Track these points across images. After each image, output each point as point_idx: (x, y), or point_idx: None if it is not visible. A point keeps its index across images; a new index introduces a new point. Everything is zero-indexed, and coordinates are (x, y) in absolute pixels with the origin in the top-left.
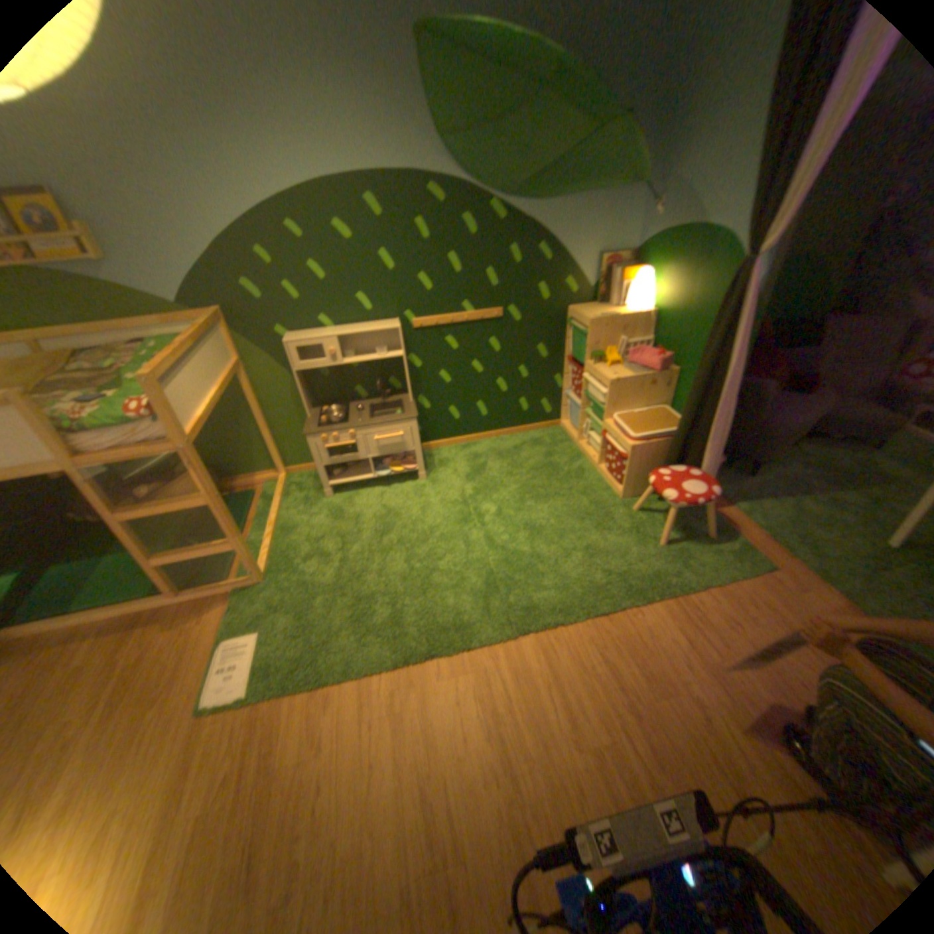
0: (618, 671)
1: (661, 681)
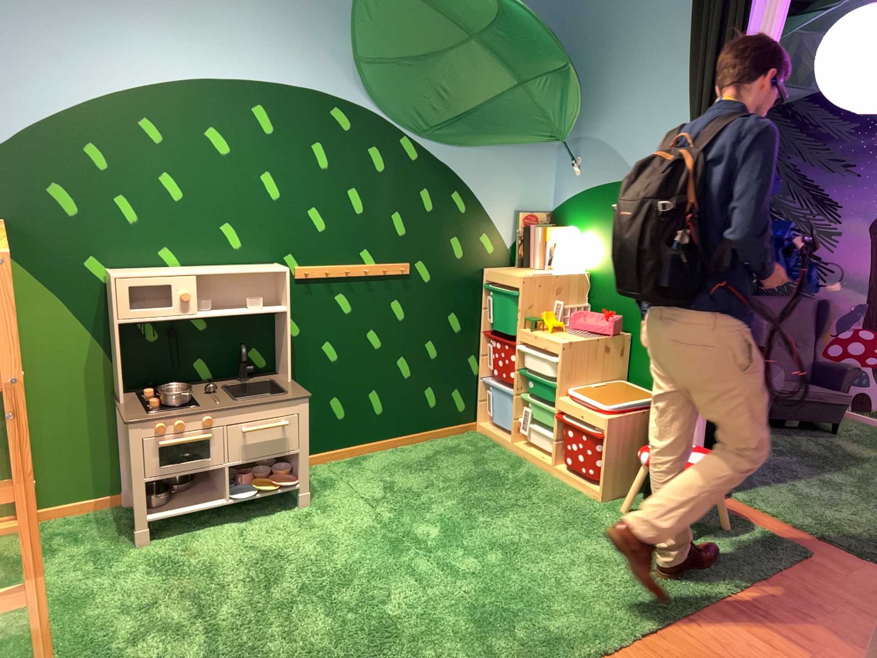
0: None
1: None
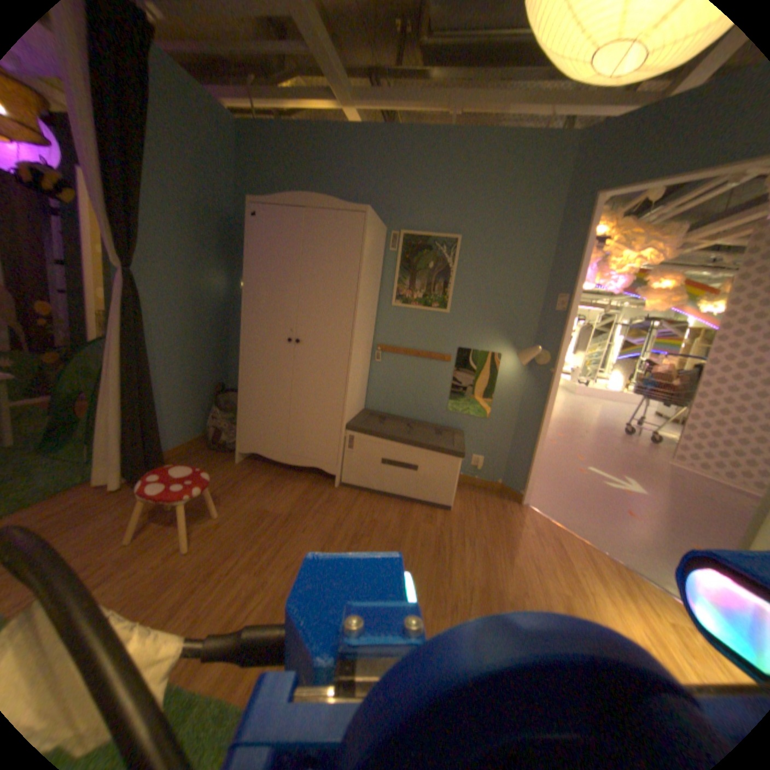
0: (170, 605)
1: (157, 581)
